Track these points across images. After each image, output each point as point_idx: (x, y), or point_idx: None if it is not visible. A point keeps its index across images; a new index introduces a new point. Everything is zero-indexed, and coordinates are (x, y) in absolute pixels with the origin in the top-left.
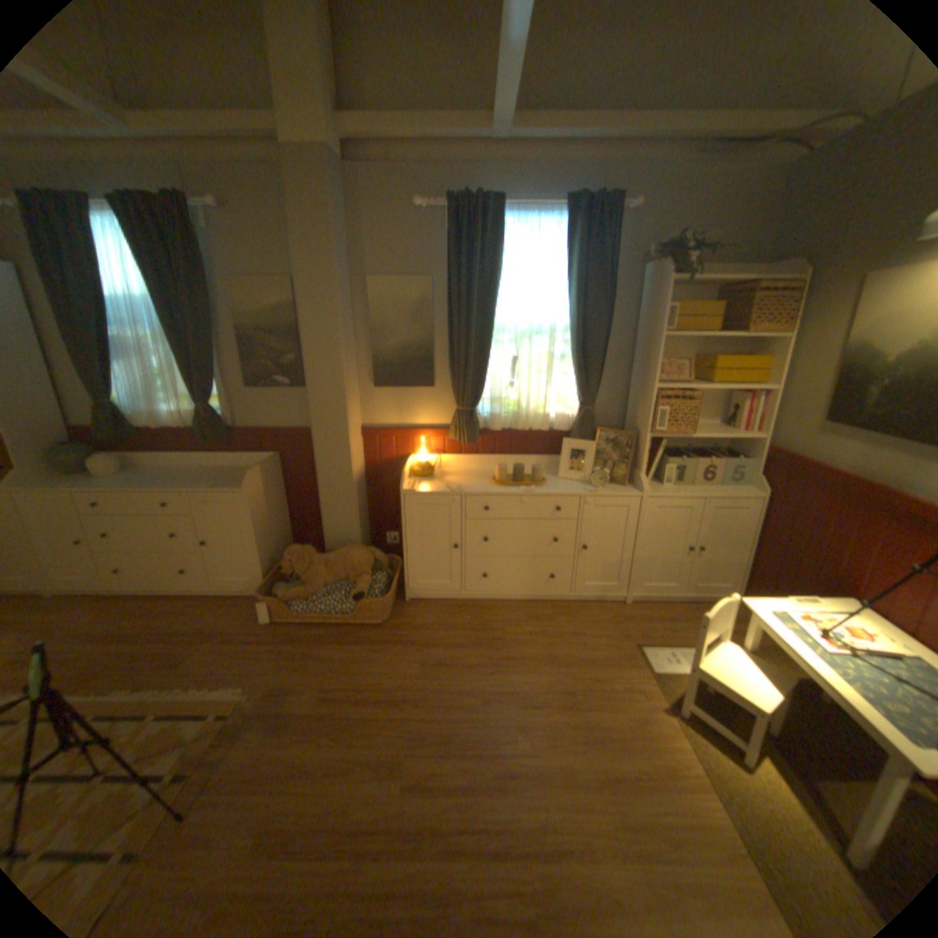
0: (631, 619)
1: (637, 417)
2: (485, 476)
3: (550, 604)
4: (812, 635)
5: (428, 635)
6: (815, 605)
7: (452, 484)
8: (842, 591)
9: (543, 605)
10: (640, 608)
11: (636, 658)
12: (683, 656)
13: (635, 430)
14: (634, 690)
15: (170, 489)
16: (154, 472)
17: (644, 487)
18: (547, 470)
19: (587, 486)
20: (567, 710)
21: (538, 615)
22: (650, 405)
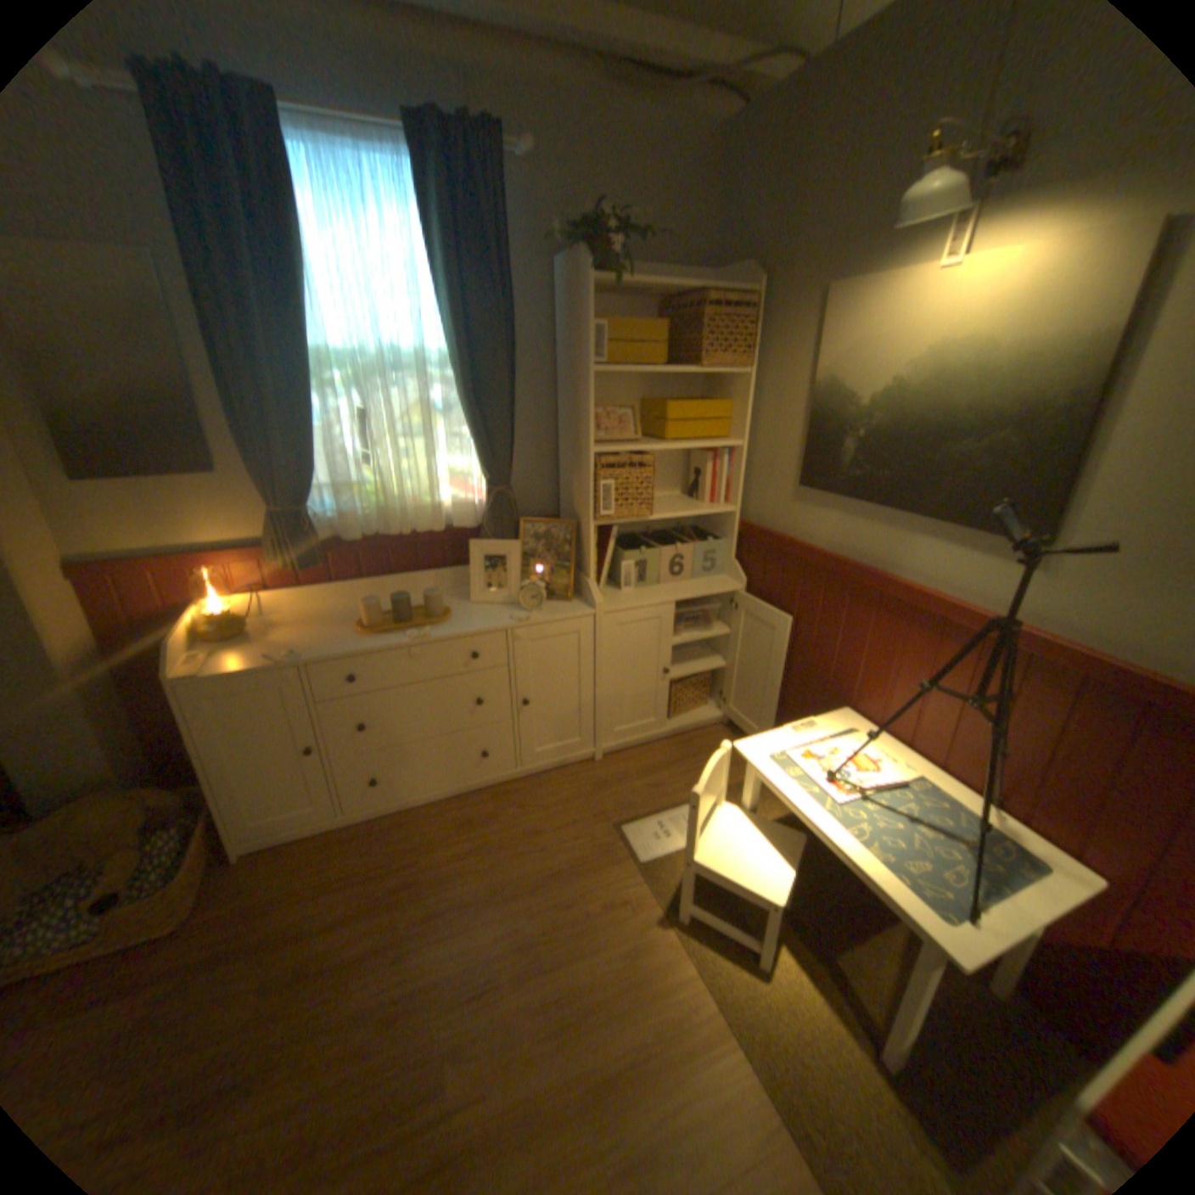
0: (603, 785)
1: (574, 498)
2: (347, 620)
3: (490, 794)
4: (817, 782)
5: (276, 923)
6: (813, 730)
7: (281, 648)
8: (834, 700)
9: (478, 798)
10: (614, 763)
11: (615, 847)
12: (672, 823)
13: (574, 517)
14: (616, 904)
15: None
16: None
17: (595, 601)
18: (456, 590)
19: (516, 611)
20: (523, 982)
21: (471, 819)
22: (589, 479)
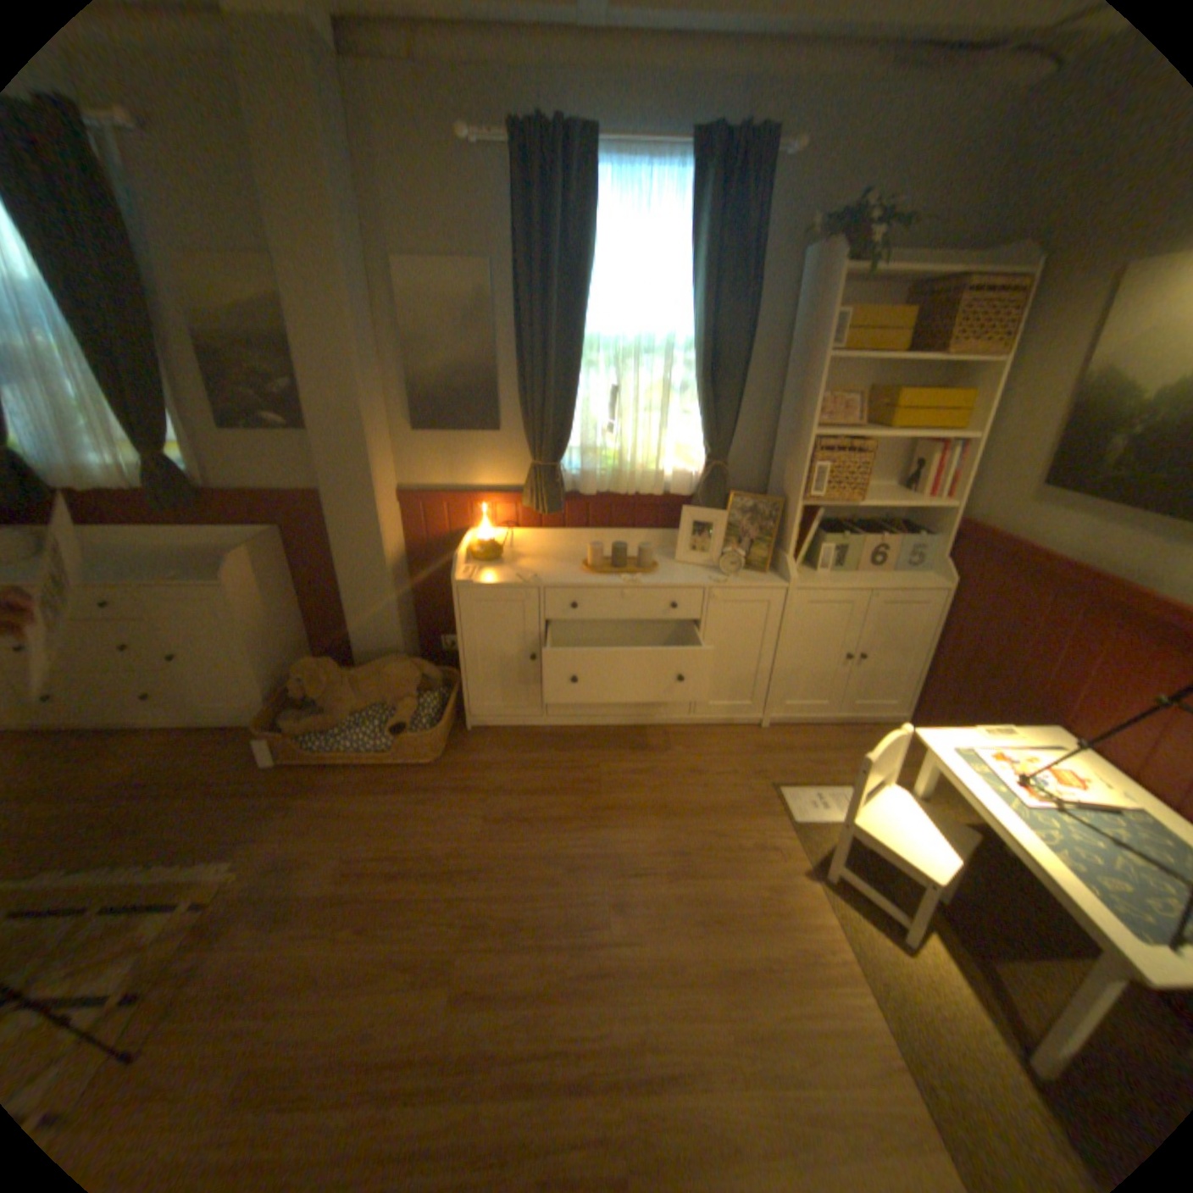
0: (767, 749)
1: (785, 477)
2: (574, 560)
3: (662, 731)
4: (1006, 783)
5: (496, 778)
6: (1011, 738)
7: (527, 572)
8: (1045, 717)
9: (652, 731)
10: (780, 734)
11: (772, 802)
12: (832, 798)
13: (782, 495)
14: (767, 847)
15: (112, 581)
16: (91, 555)
17: (791, 575)
18: (661, 550)
19: (714, 574)
20: (678, 878)
21: (645, 746)
22: (805, 460)
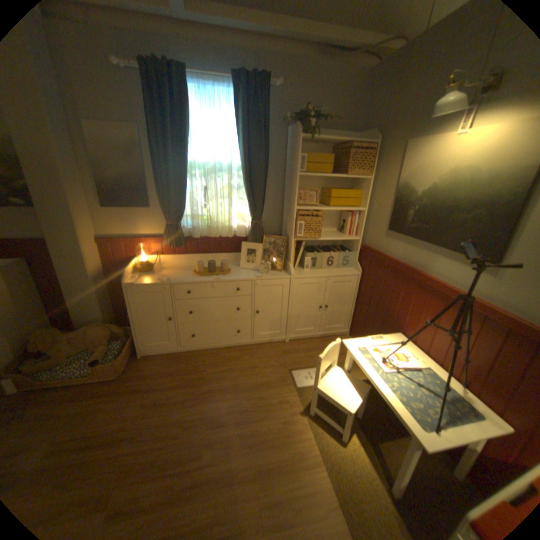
0: (287, 352)
1: (287, 228)
2: (191, 269)
3: (239, 348)
4: (377, 362)
5: (150, 383)
6: (381, 340)
7: (164, 277)
8: (395, 329)
9: (234, 349)
10: (293, 344)
11: (287, 378)
12: (314, 373)
13: (286, 236)
14: (283, 401)
15: None
16: None
17: (291, 272)
18: (235, 262)
19: (257, 273)
20: (239, 424)
21: (230, 357)
22: (293, 220)
